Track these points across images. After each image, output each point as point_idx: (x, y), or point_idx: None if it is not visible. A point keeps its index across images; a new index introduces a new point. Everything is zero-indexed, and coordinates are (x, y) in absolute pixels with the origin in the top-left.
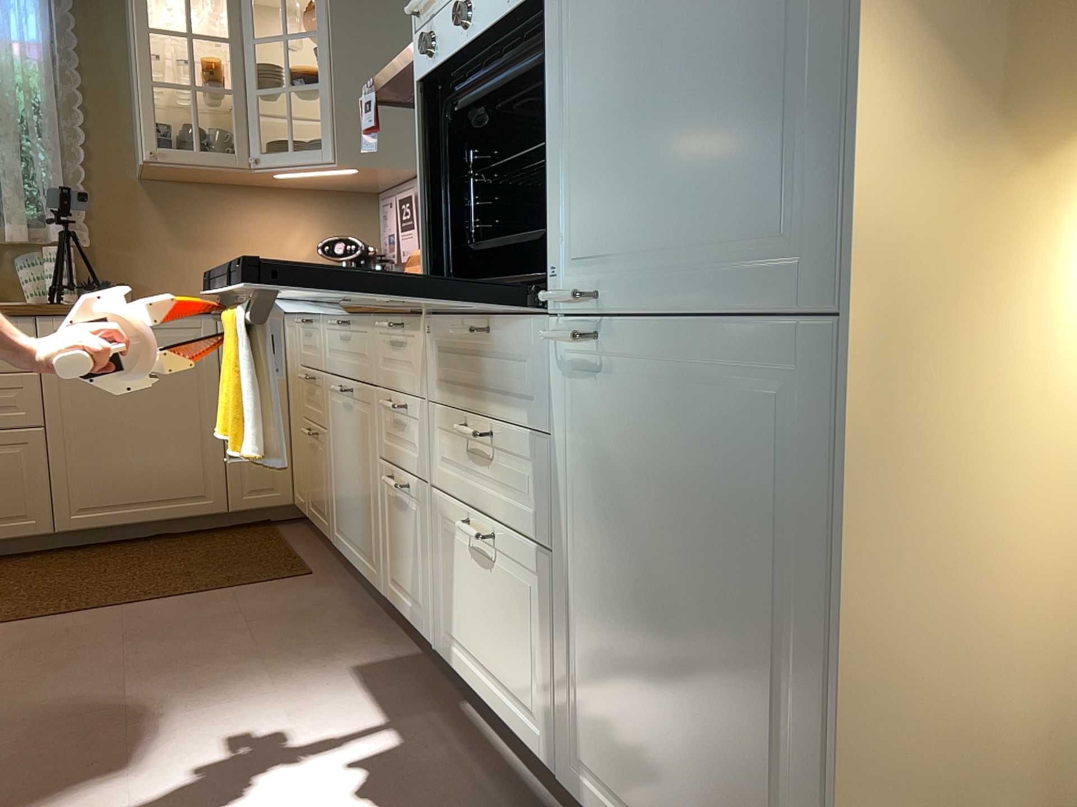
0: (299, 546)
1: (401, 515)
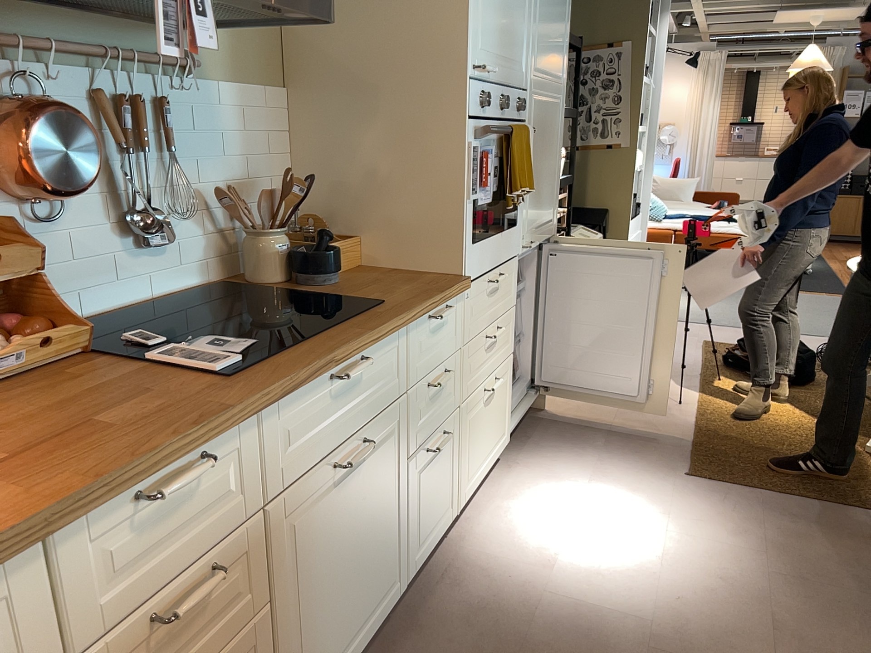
0: None
1: (432, 469)
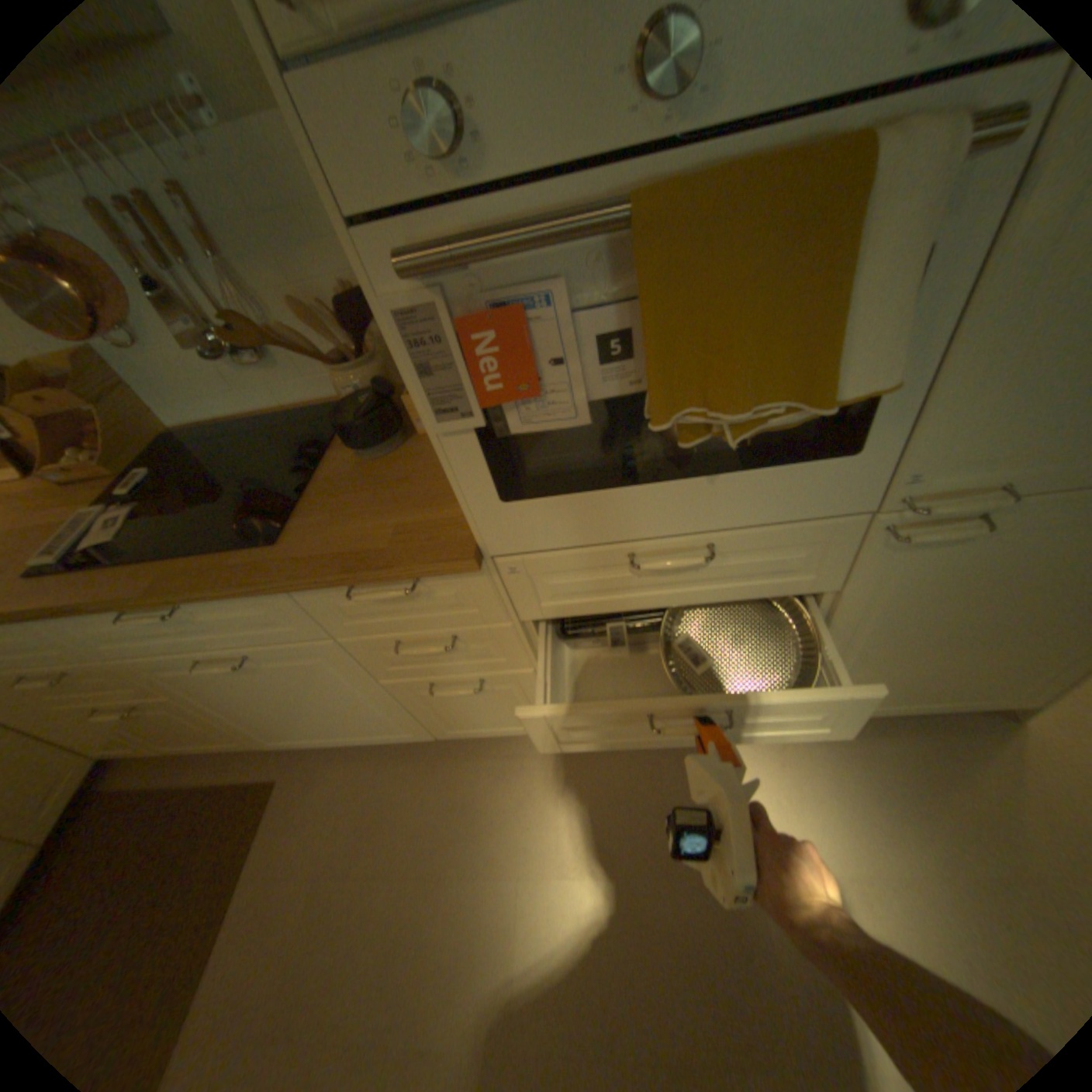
0: (181, 777)
1: (461, 697)
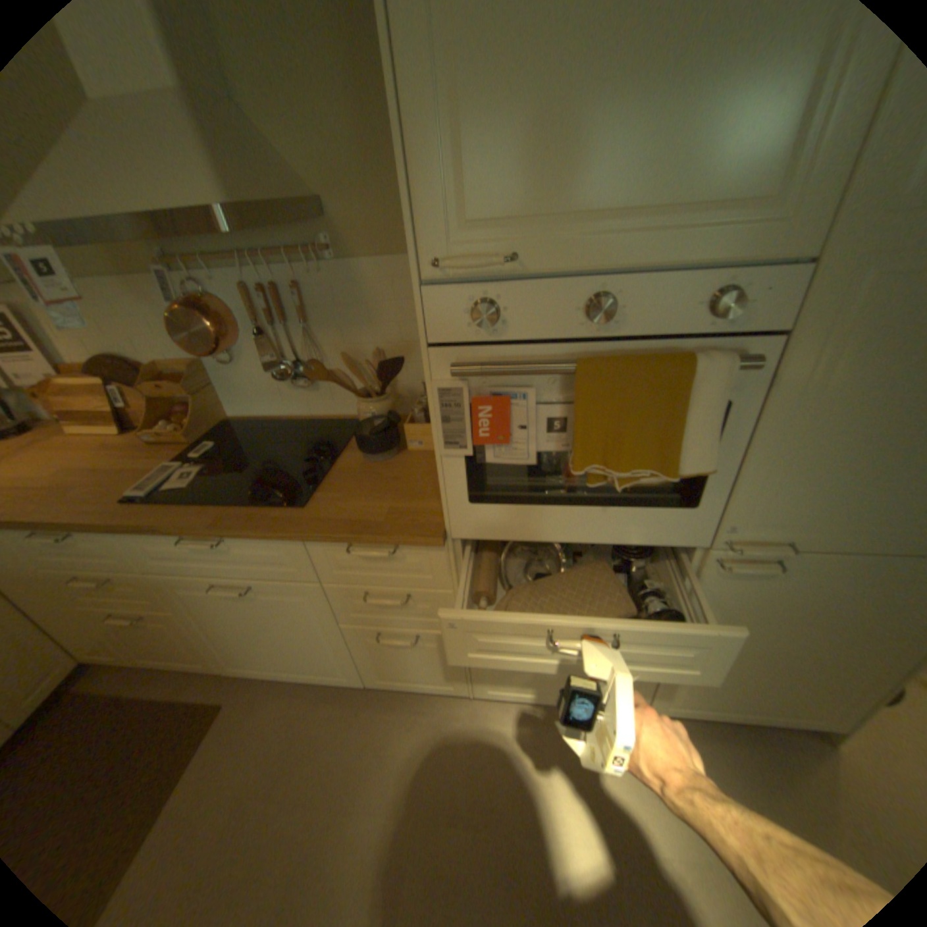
0: (145, 691)
1: (398, 650)
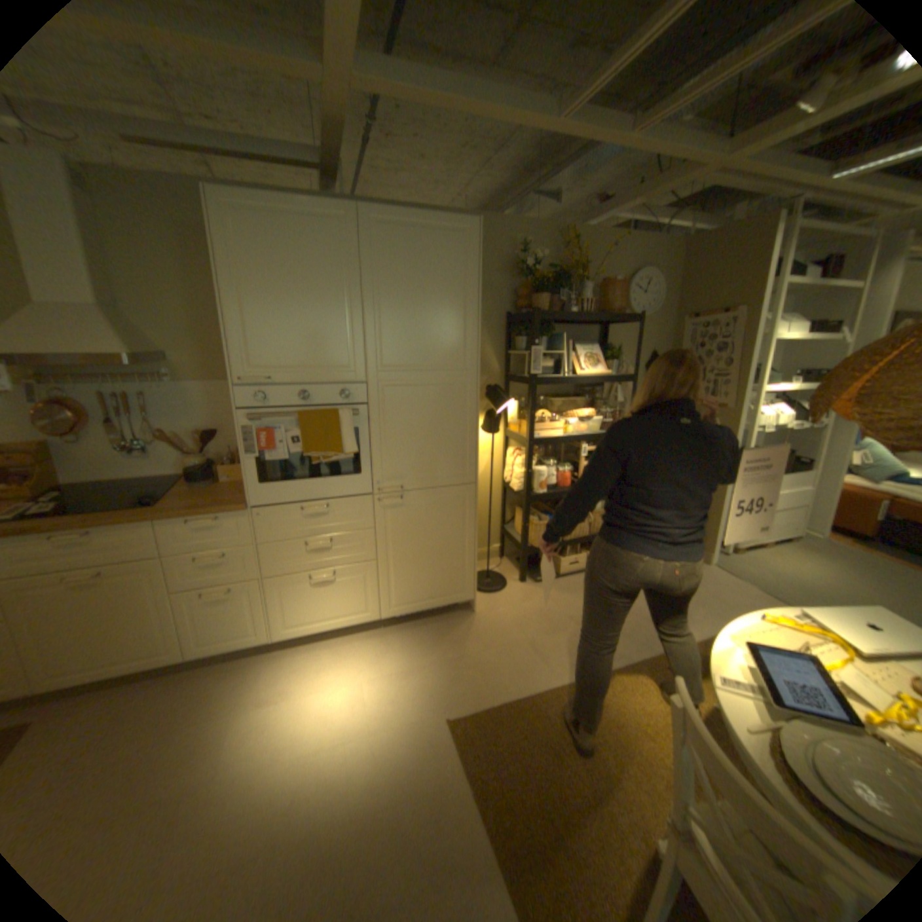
0: None
1: (213, 608)
